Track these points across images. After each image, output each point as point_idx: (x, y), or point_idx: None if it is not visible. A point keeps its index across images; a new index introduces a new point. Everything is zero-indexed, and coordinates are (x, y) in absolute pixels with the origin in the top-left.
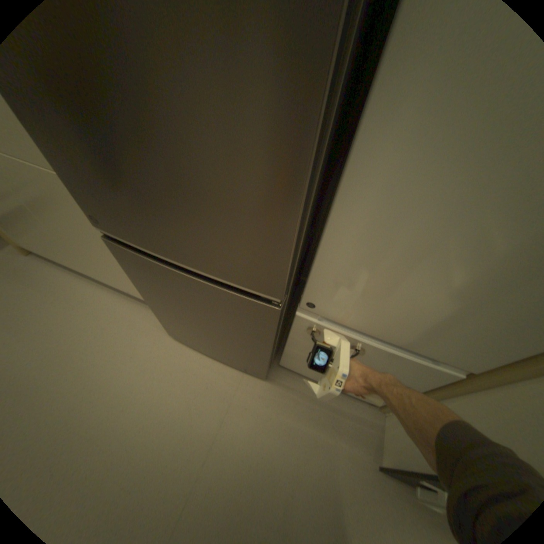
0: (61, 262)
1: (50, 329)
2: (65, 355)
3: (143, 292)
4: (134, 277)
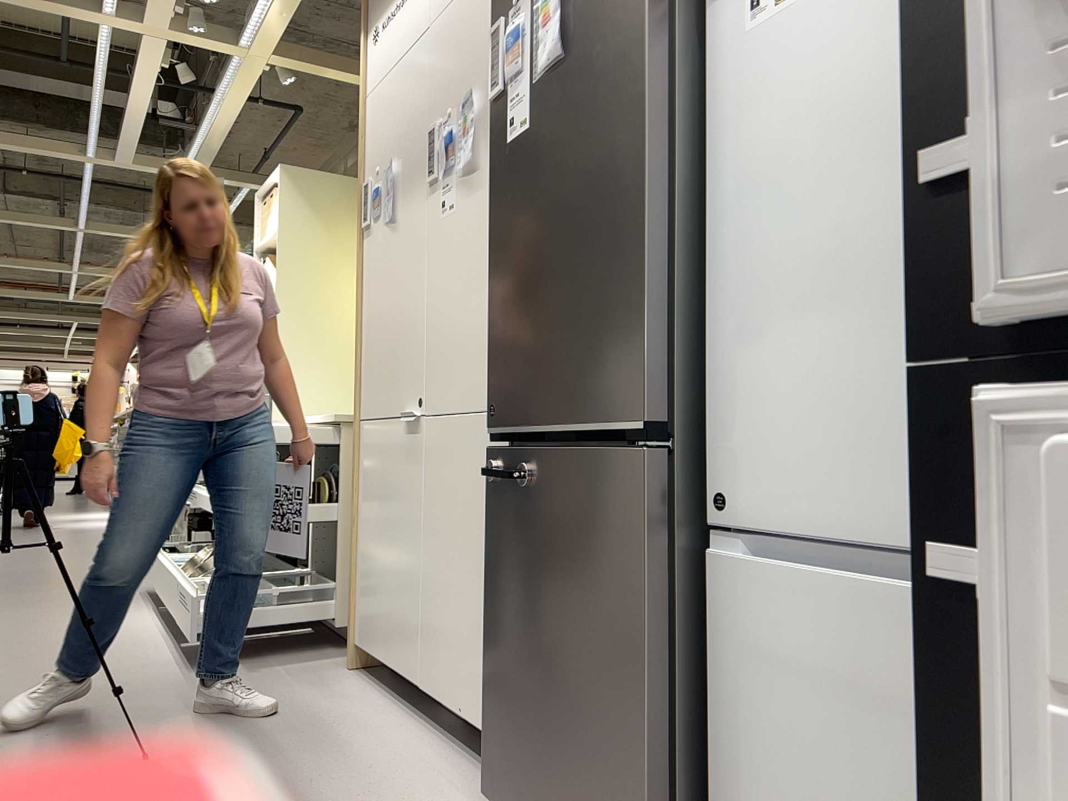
0: (392, 664)
1: (302, 742)
2: (292, 774)
3: (490, 586)
4: (491, 540)
